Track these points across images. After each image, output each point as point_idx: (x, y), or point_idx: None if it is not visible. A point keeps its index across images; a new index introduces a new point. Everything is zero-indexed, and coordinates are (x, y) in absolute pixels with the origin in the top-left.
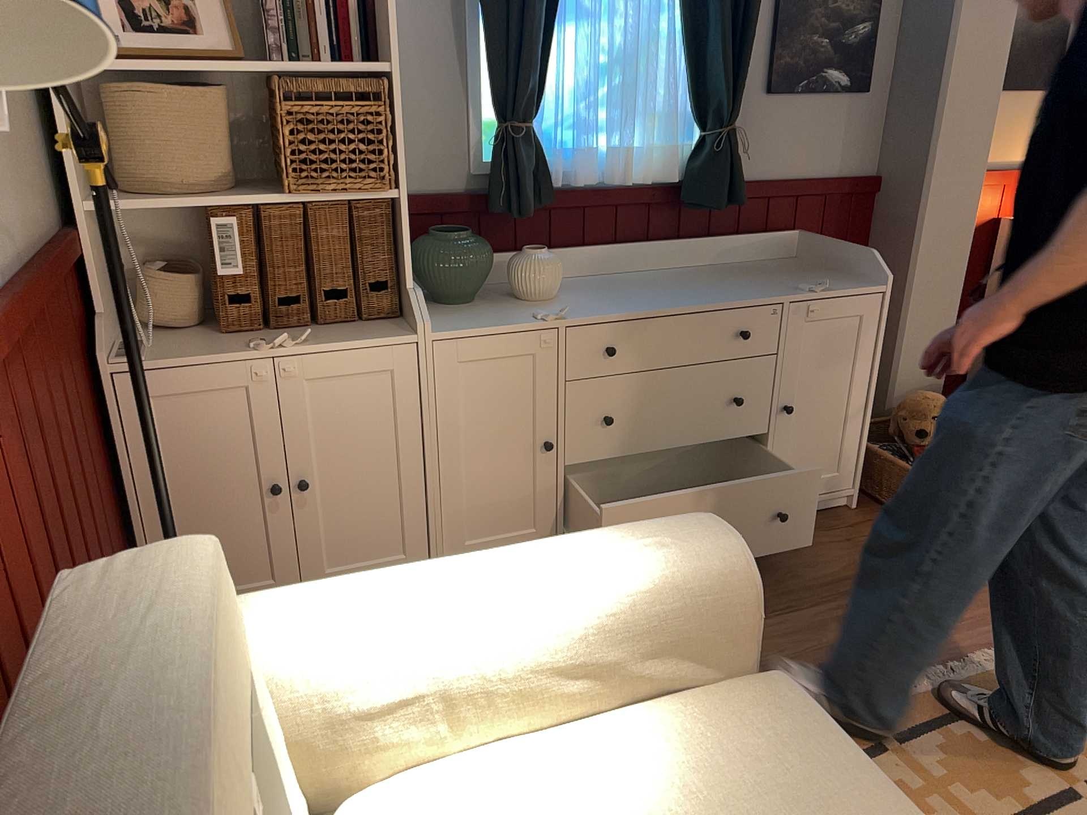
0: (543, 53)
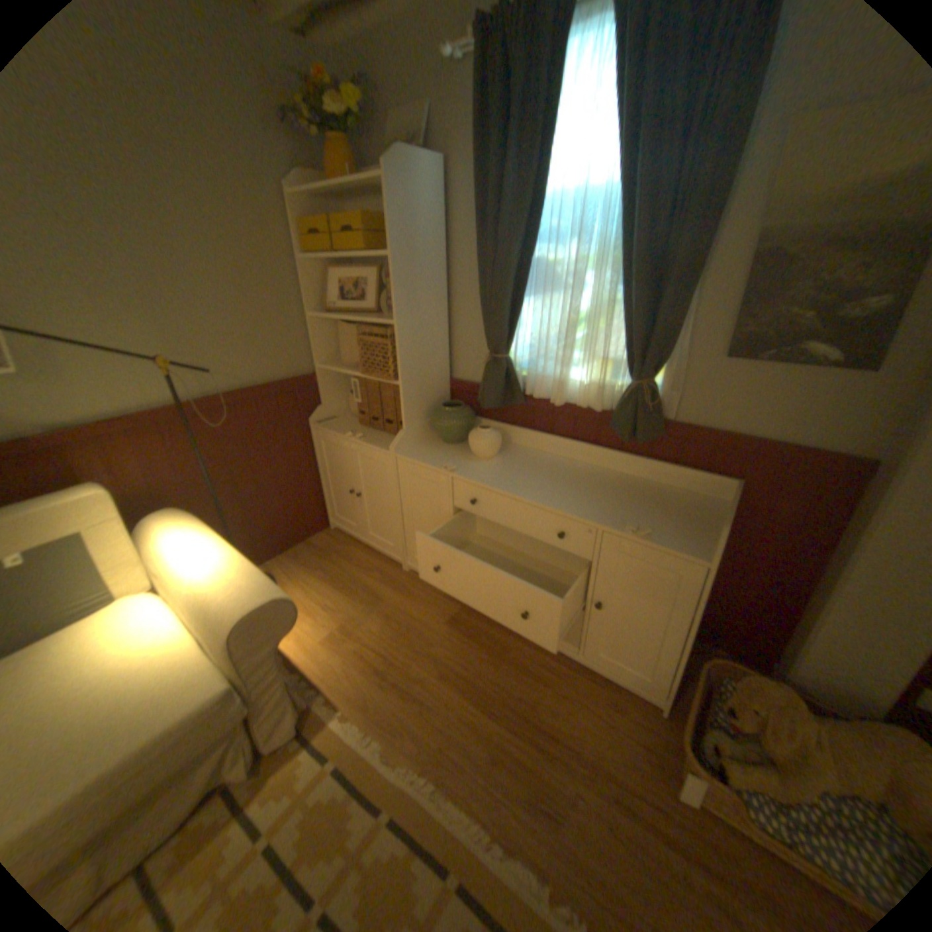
0: (513, 313)
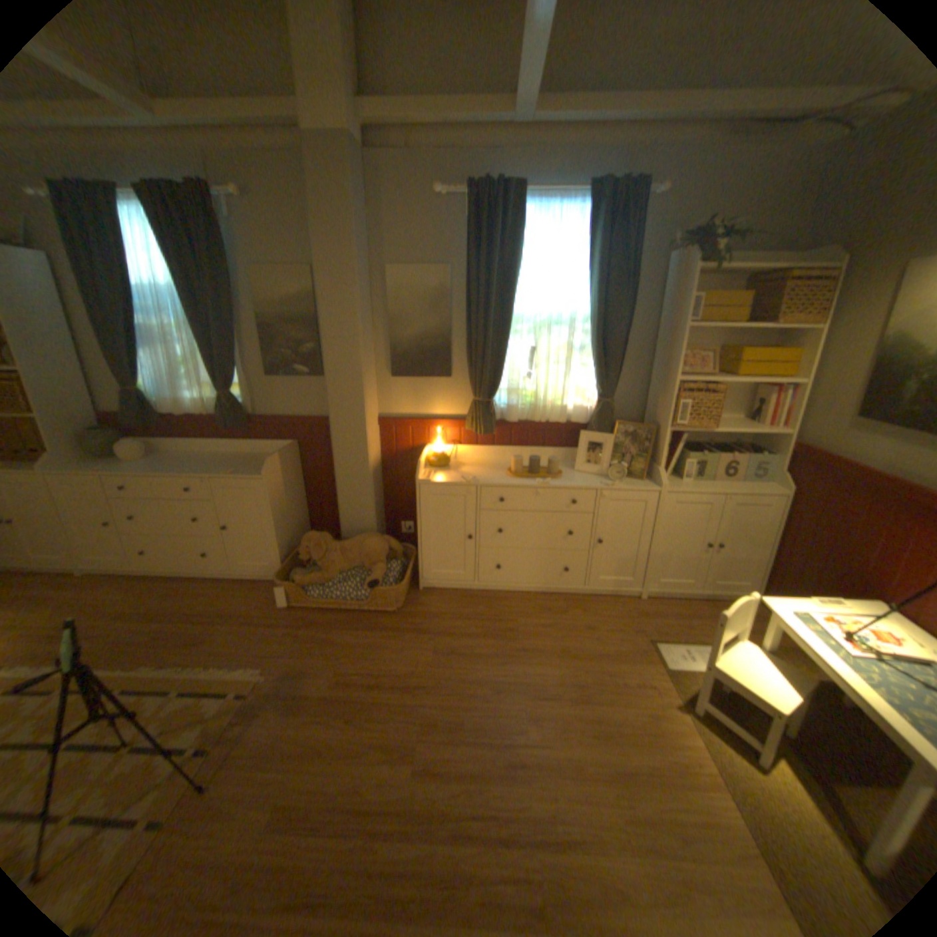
0: (127, 360)
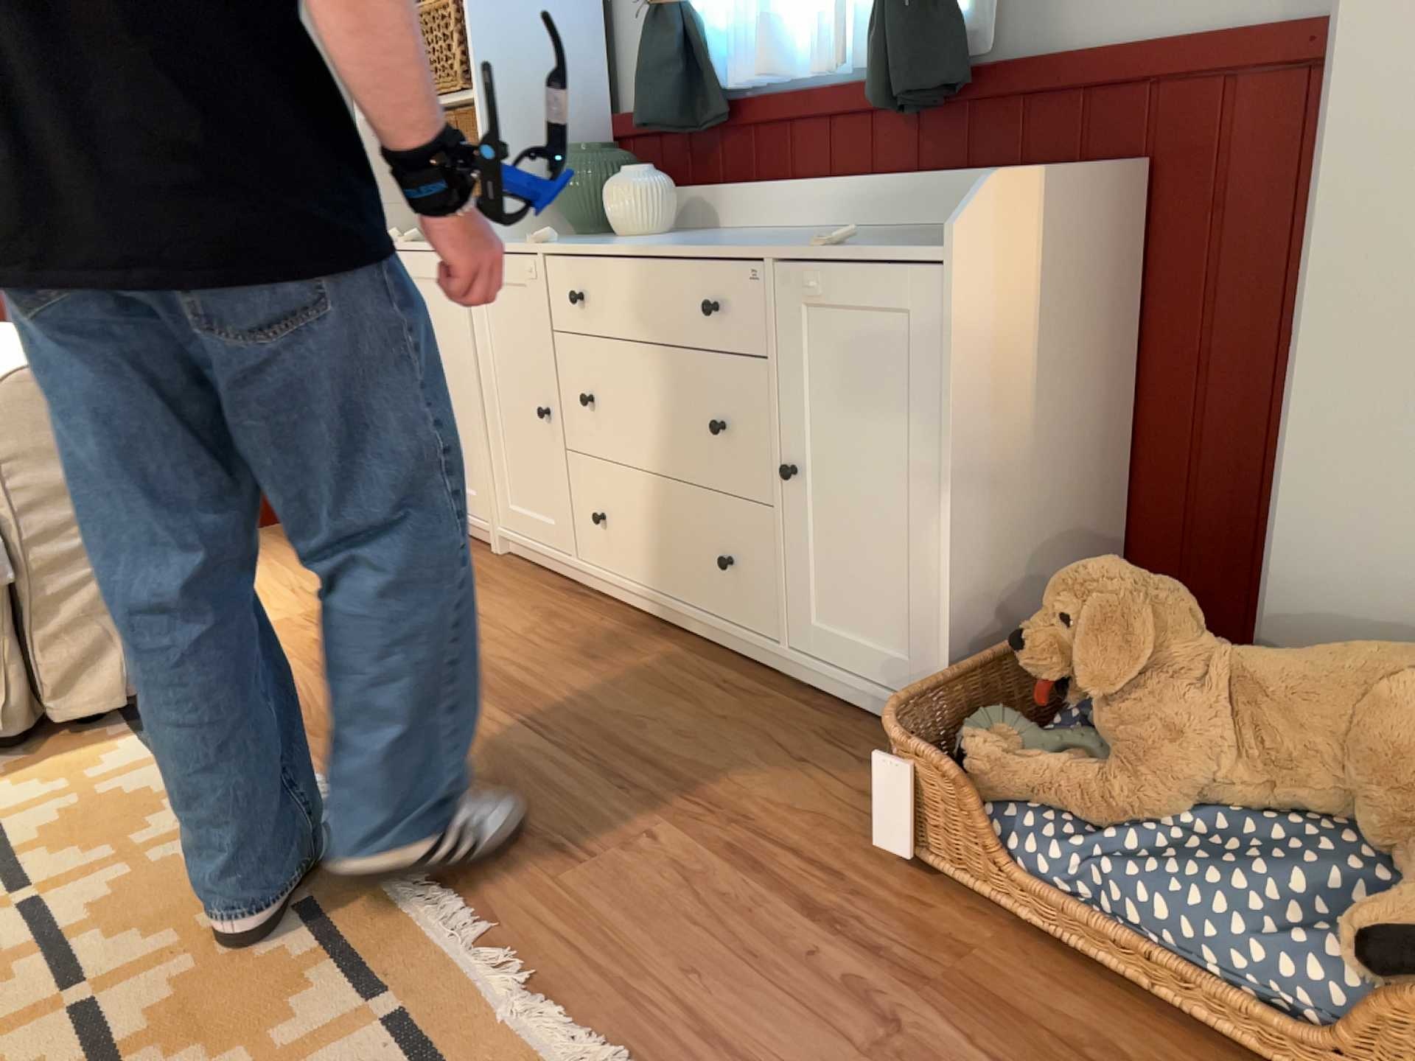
0: None
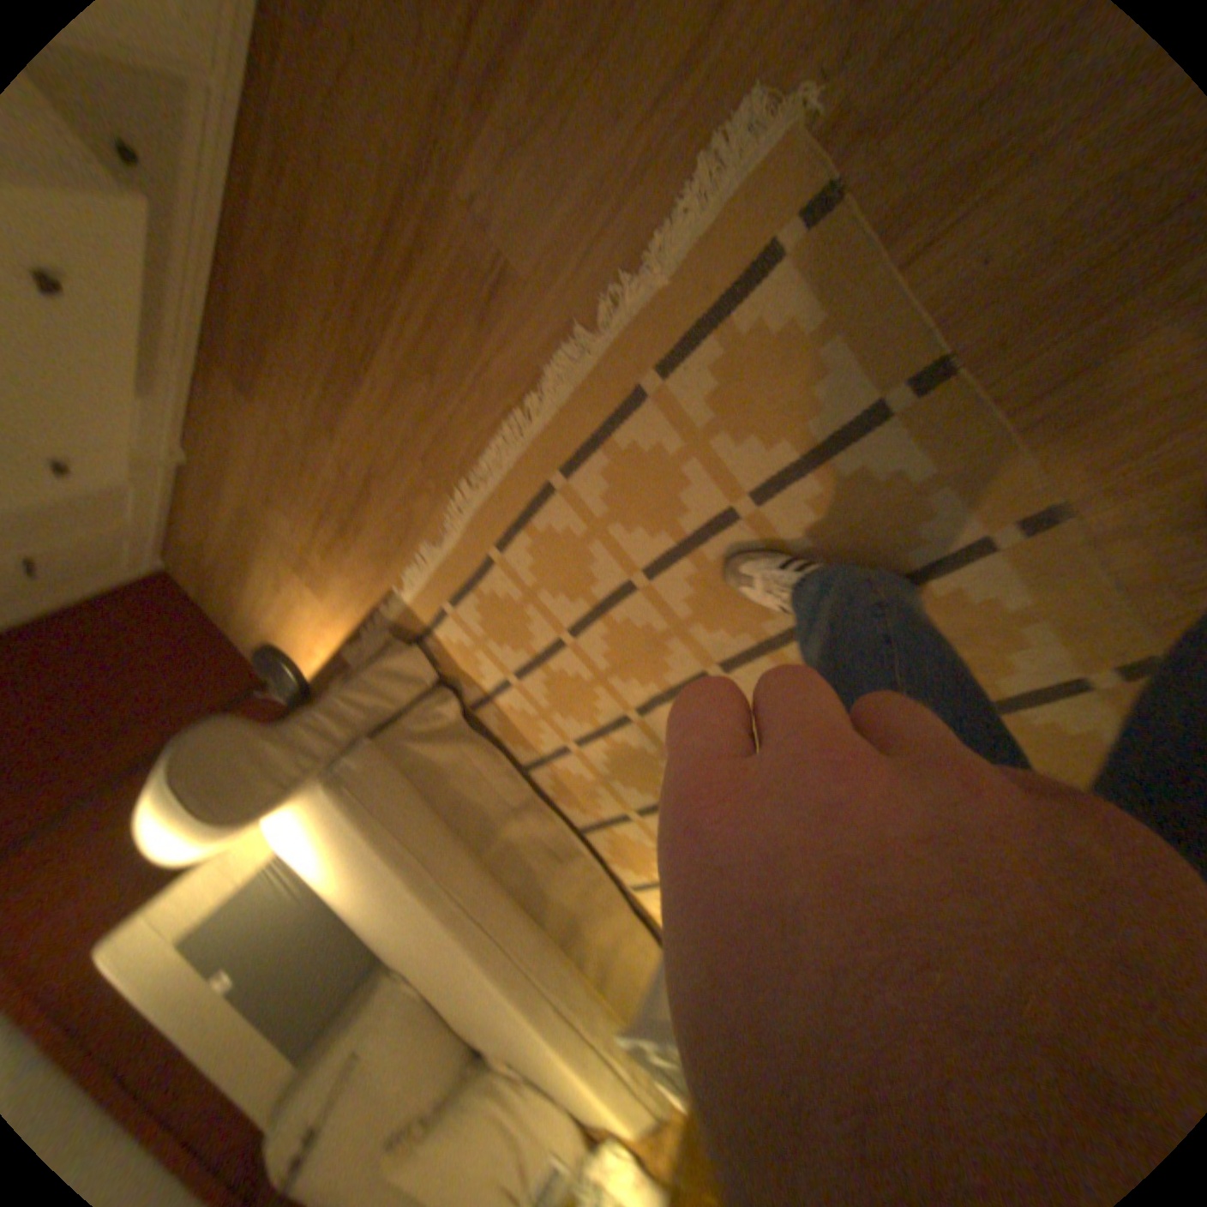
0: None
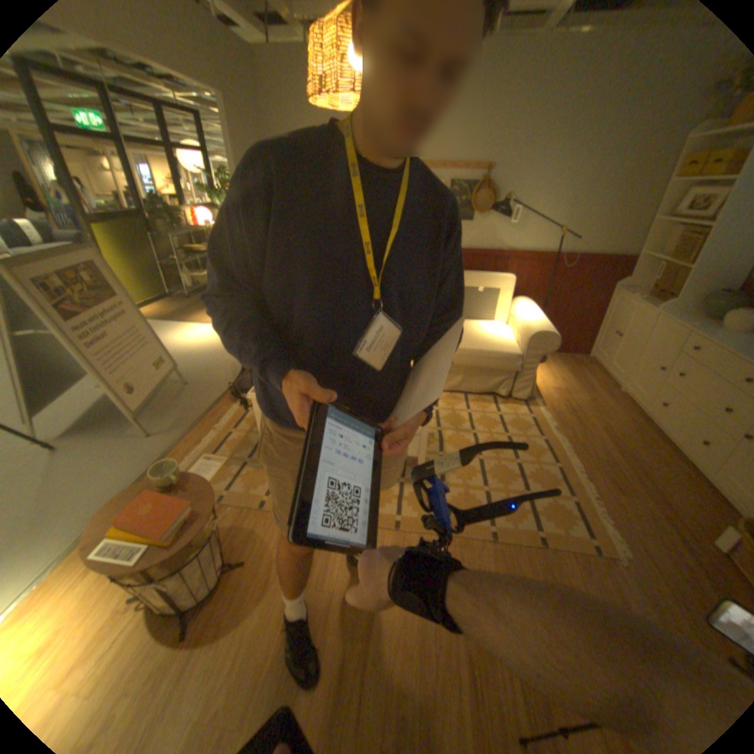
0: None
